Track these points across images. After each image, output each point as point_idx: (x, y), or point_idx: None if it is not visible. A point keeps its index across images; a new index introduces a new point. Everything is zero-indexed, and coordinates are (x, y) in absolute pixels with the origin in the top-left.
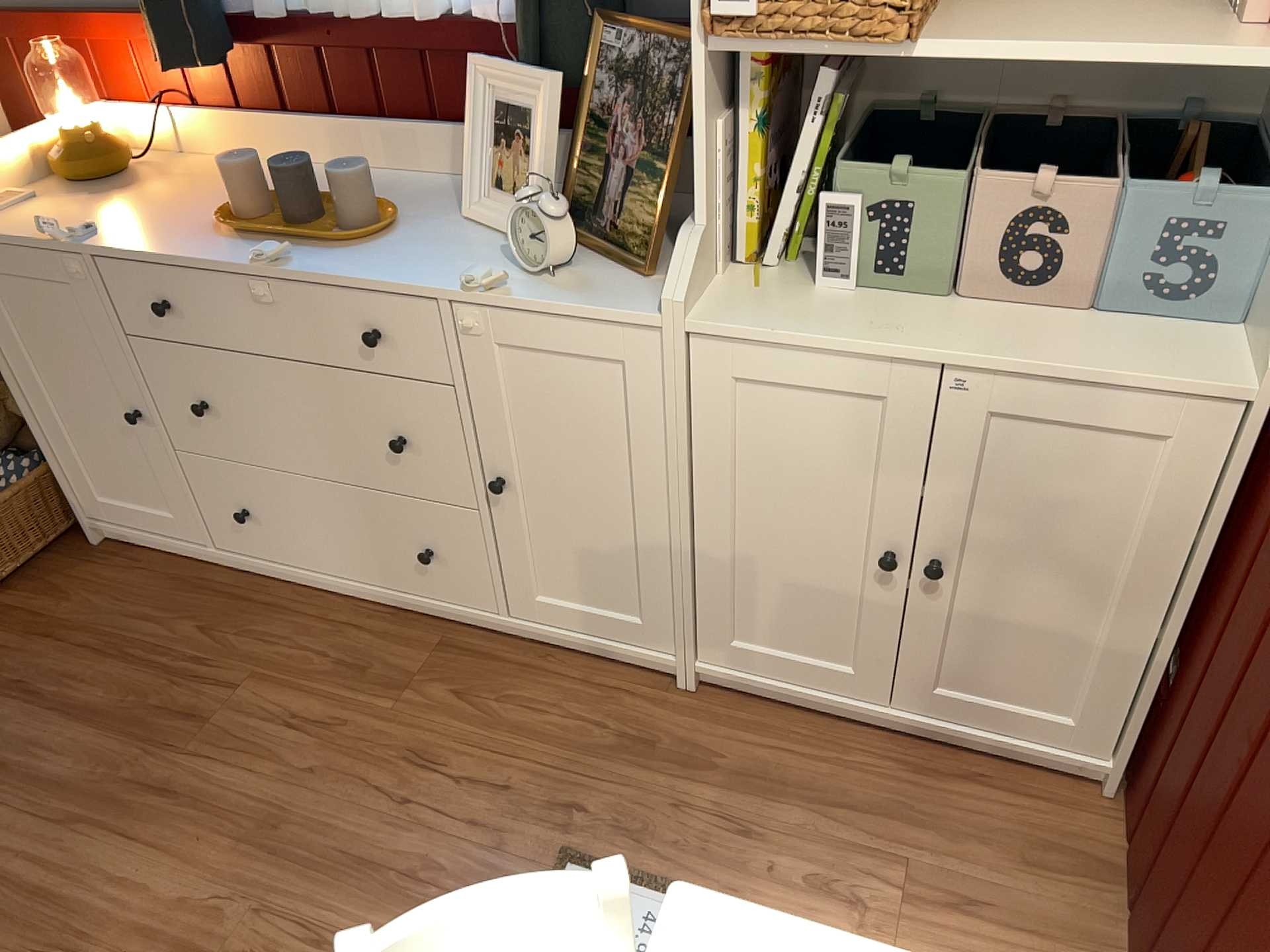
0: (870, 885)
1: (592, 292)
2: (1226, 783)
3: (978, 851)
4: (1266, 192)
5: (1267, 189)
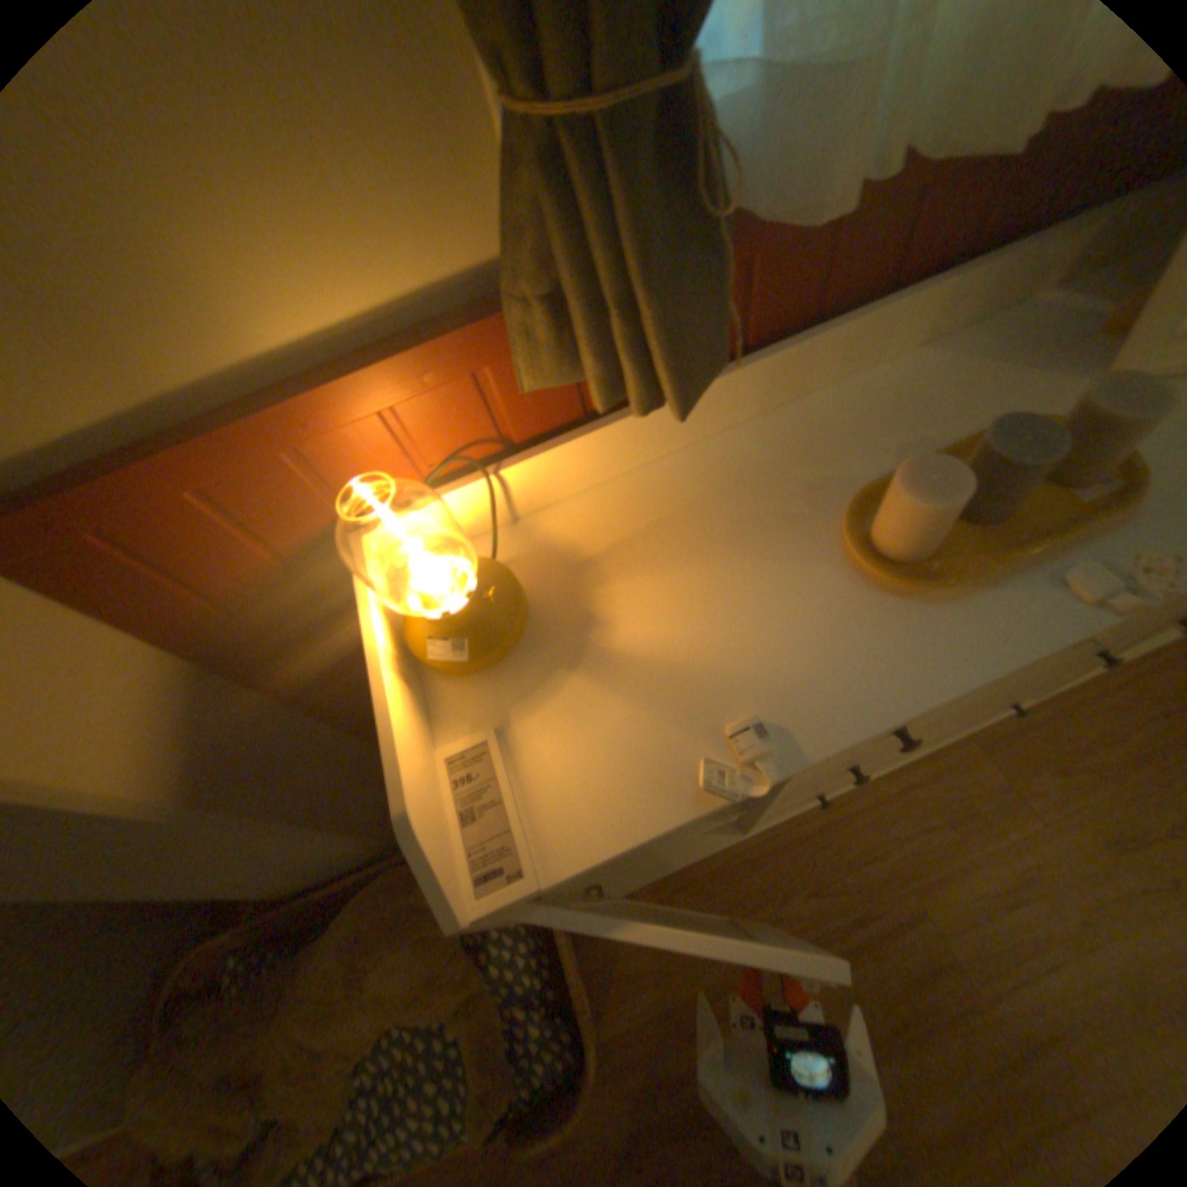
0: None
1: None
2: None
3: None
4: None
5: None
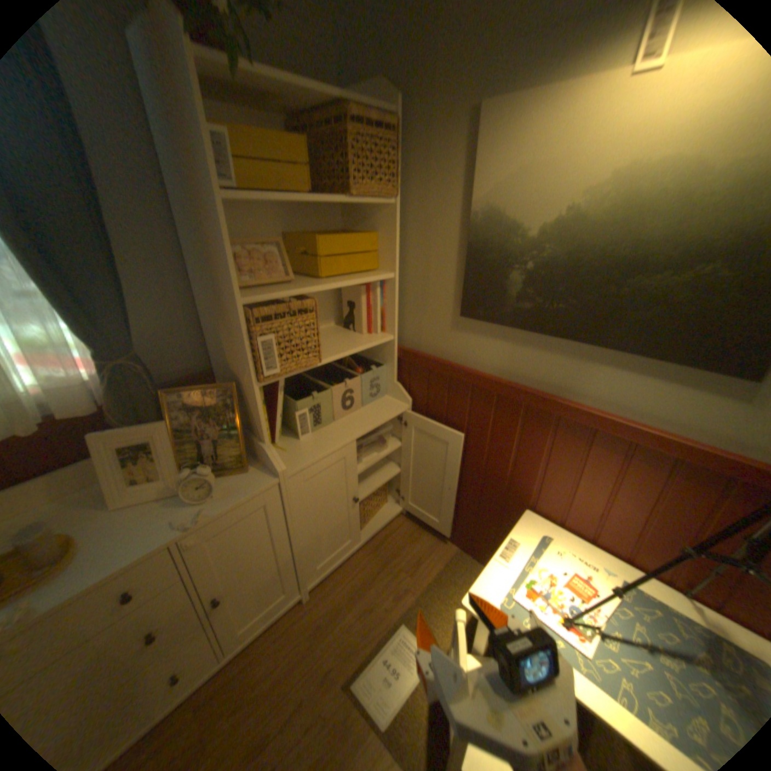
0: (405, 586)
1: (236, 491)
2: (460, 482)
3: (408, 552)
4: (381, 365)
5: (380, 364)
